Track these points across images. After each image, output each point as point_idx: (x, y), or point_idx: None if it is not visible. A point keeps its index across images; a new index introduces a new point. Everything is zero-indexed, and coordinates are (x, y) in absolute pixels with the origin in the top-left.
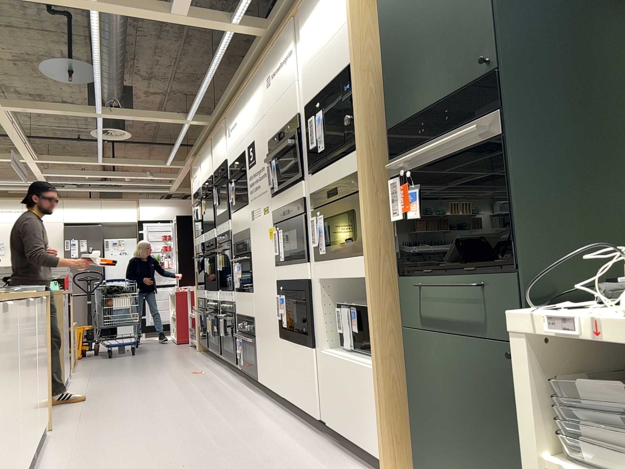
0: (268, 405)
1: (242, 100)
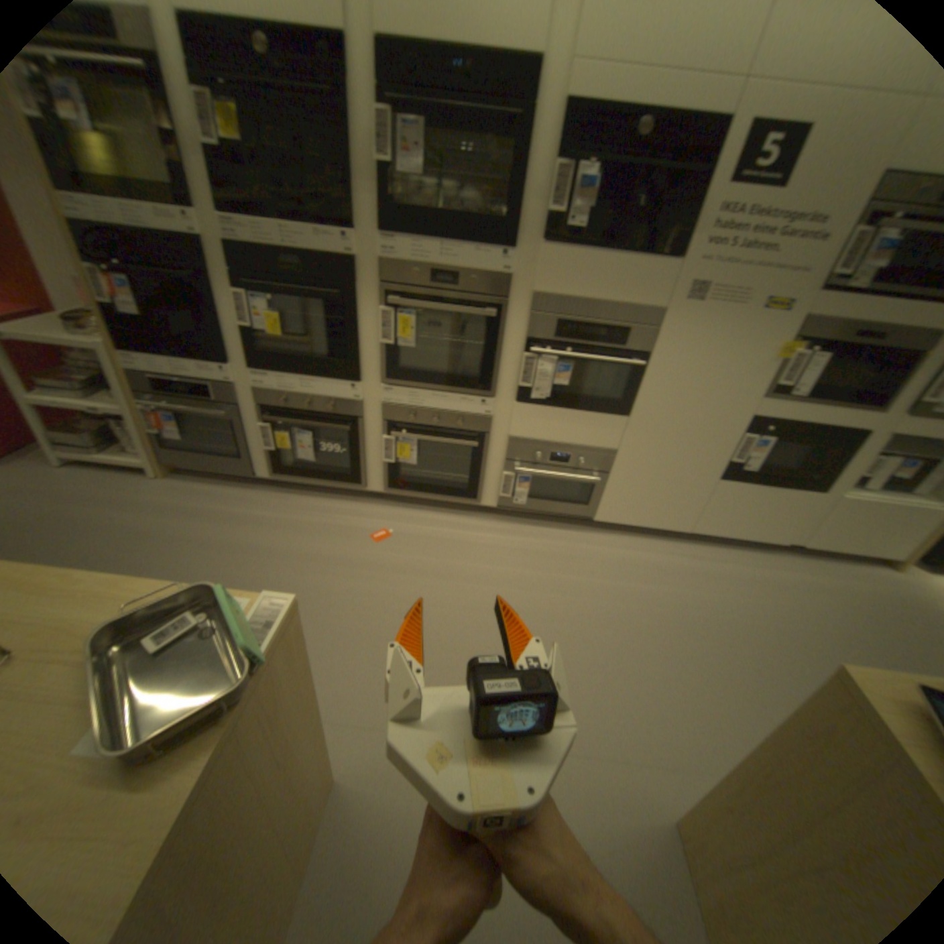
0: (651, 545)
1: None
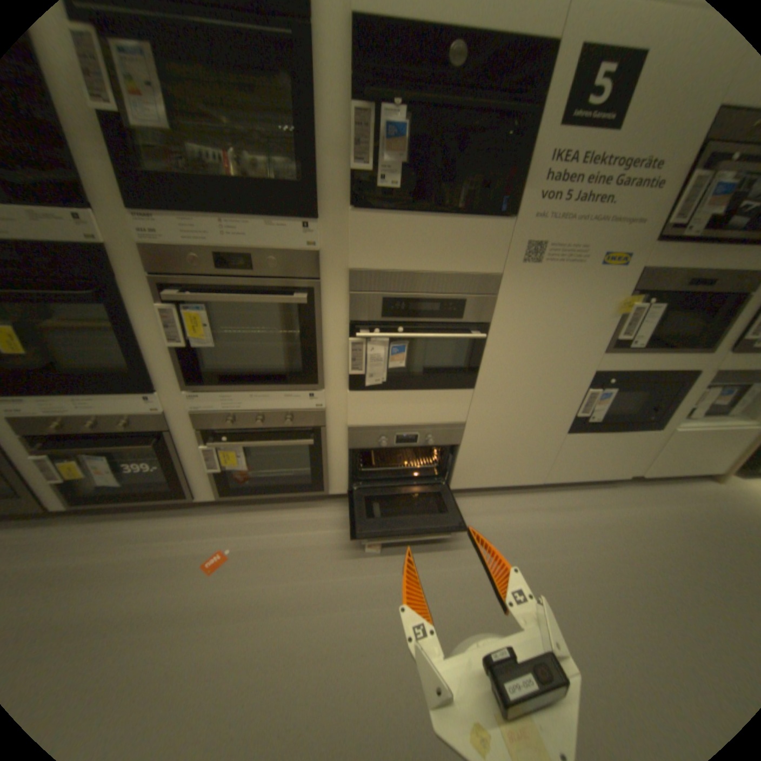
0: (508, 502)
1: None
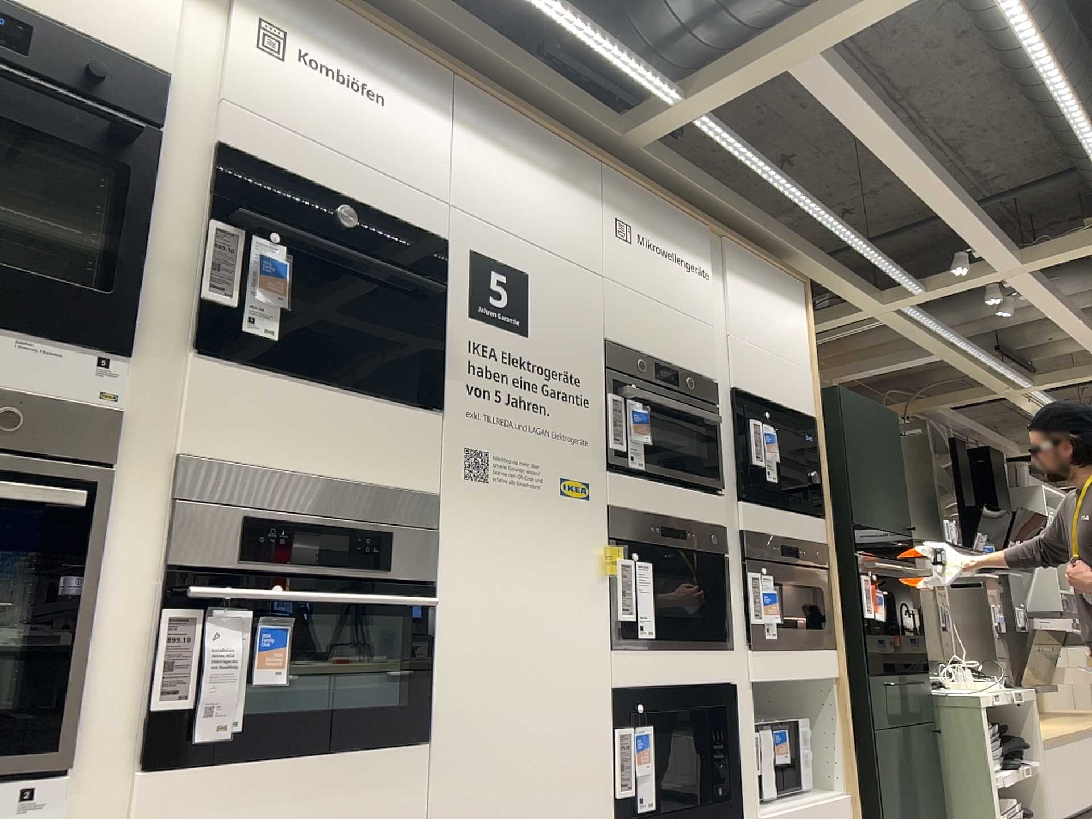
0: None
1: (458, 101)
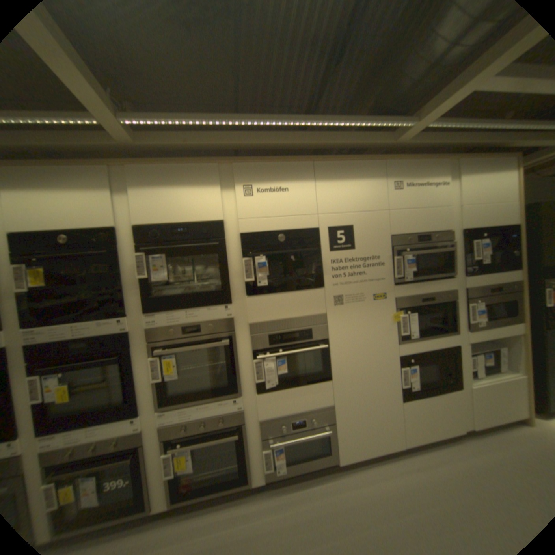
0: (386, 471)
1: (315, 172)
